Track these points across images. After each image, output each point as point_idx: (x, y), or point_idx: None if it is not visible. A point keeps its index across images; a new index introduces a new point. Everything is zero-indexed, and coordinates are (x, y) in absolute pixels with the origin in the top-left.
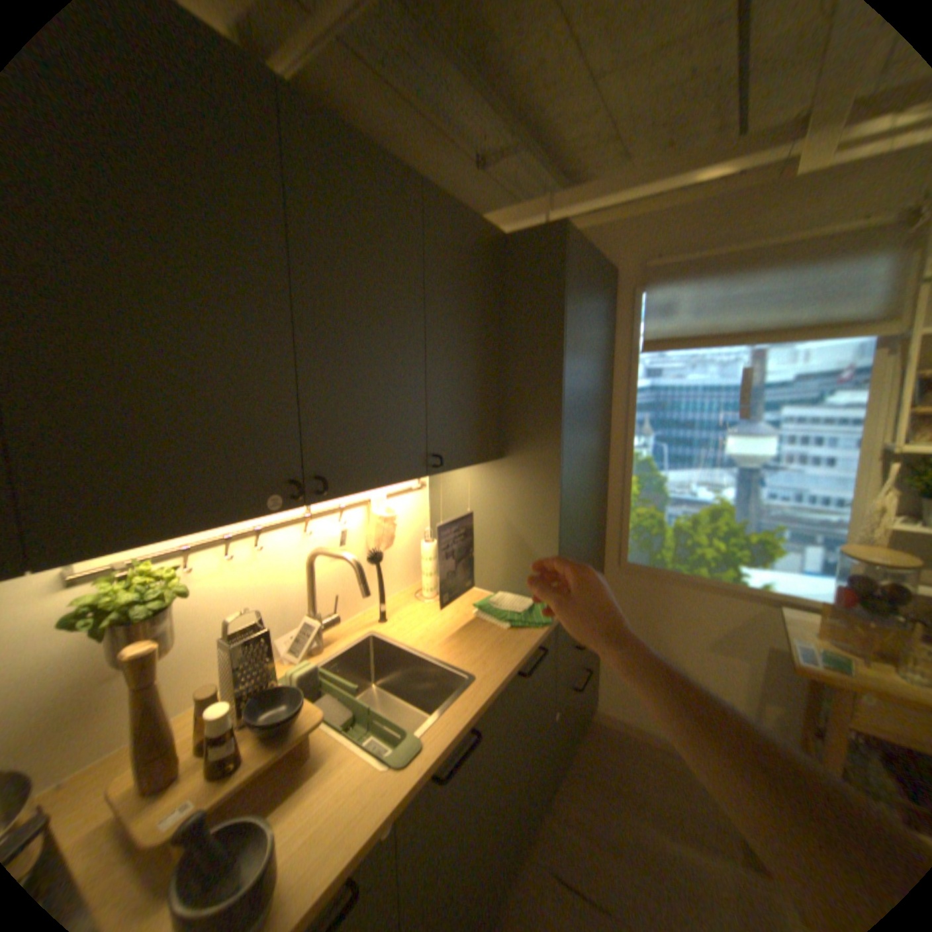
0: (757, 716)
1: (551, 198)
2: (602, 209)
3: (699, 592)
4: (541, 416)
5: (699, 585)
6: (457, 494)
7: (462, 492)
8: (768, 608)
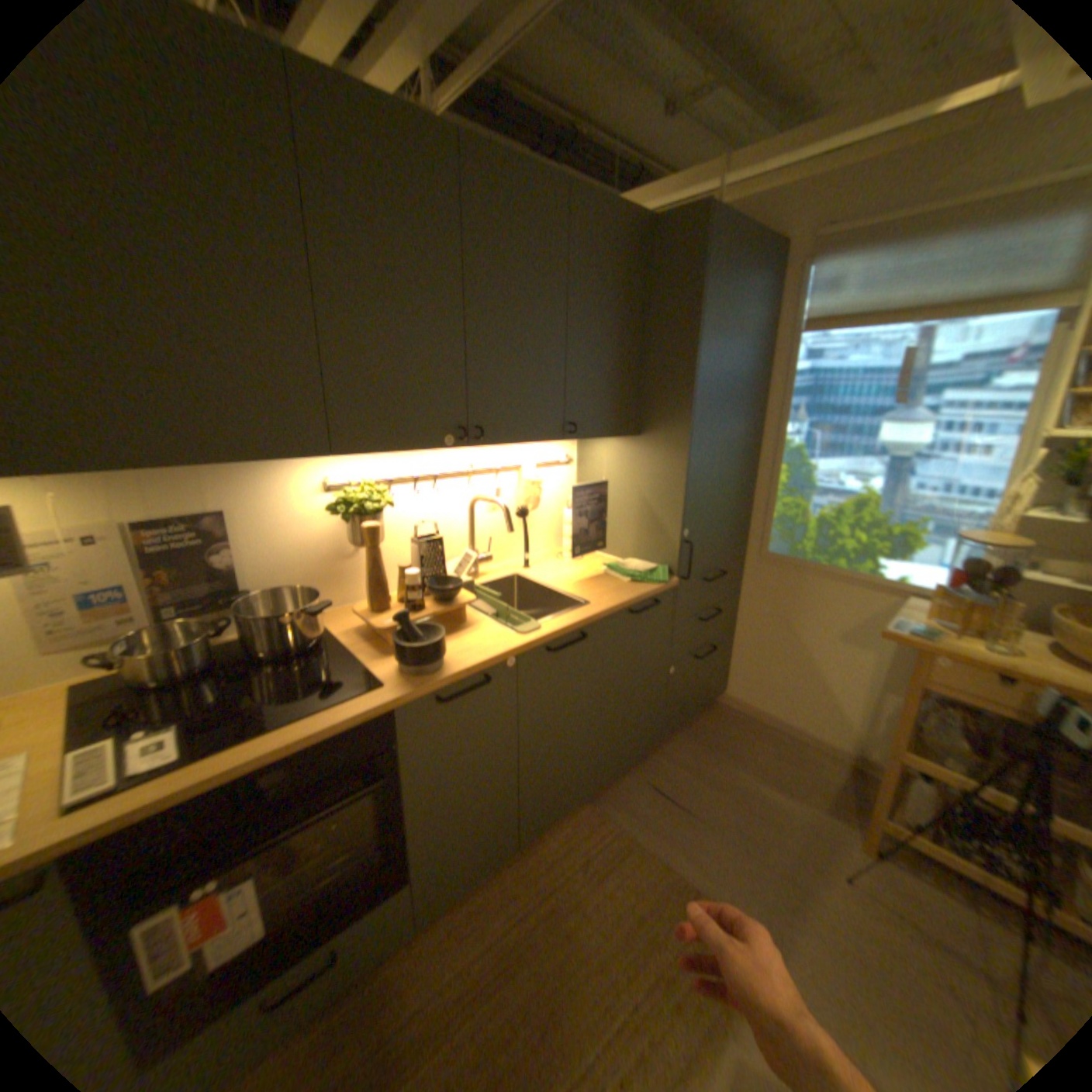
0: (877, 704)
1: (728, 157)
2: (784, 166)
3: (834, 583)
4: (675, 395)
5: (836, 576)
6: (599, 469)
7: (602, 467)
8: (901, 600)
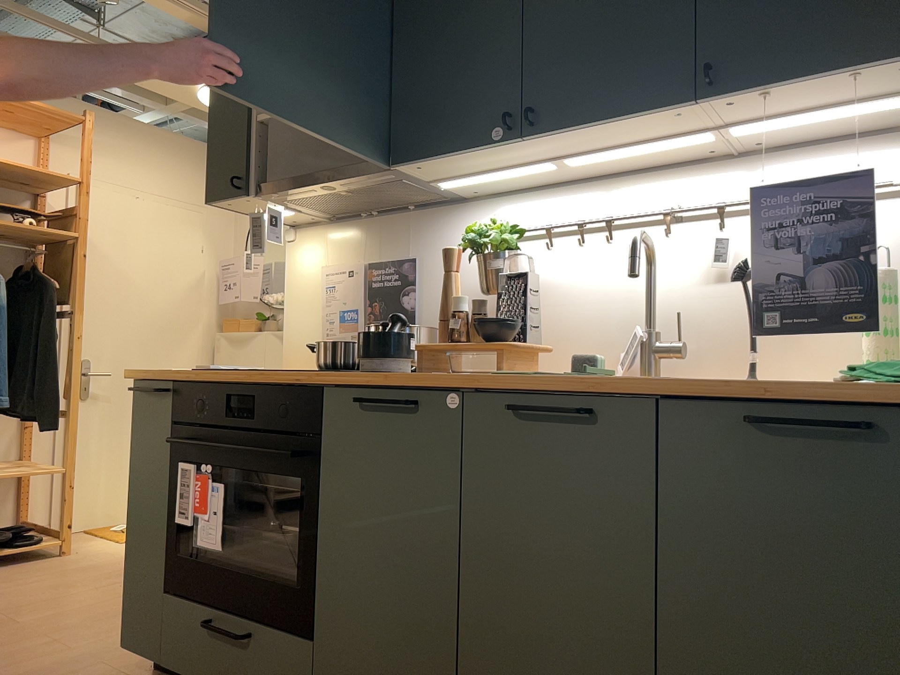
0: None
1: None
2: None
3: None
4: None
5: None
6: None
7: None
8: None
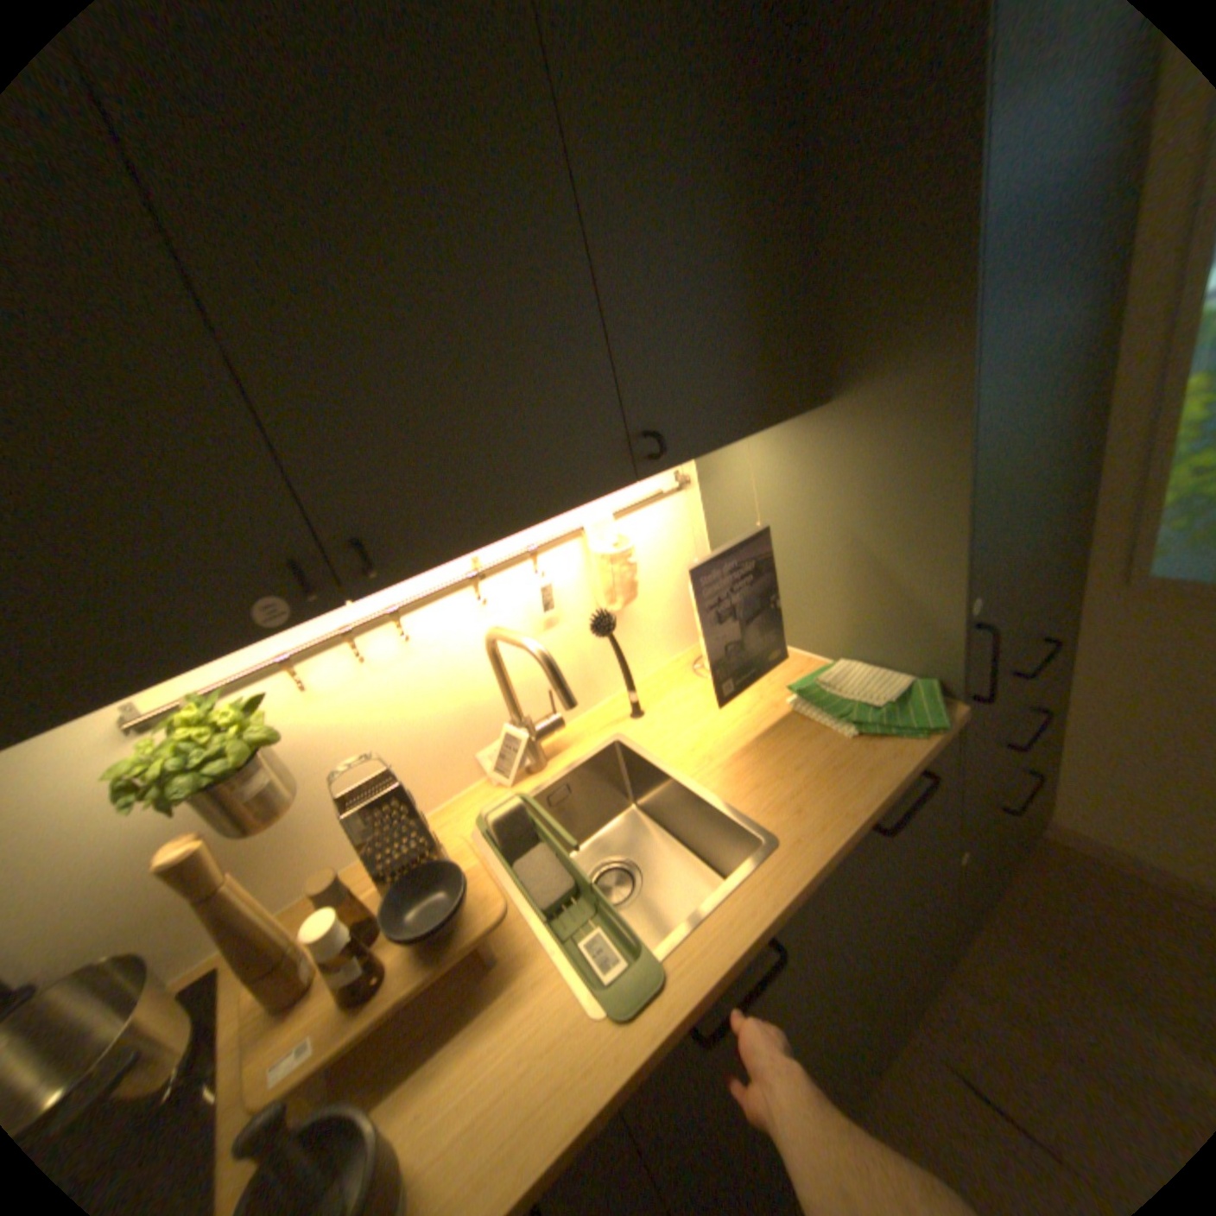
0: None
1: None
2: None
3: None
4: (918, 273)
5: None
6: (747, 489)
7: (754, 484)
8: None
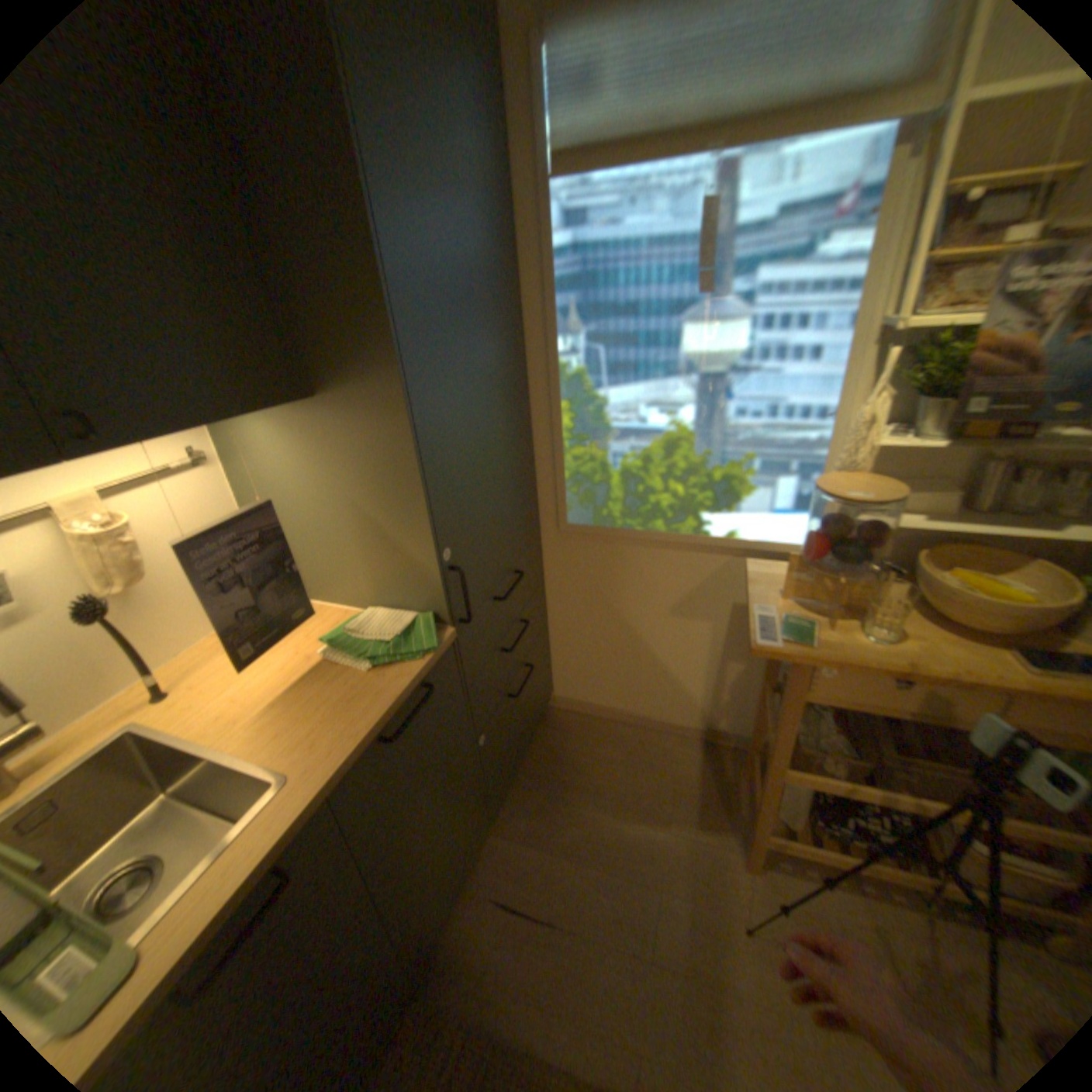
0: (718, 674)
1: None
2: None
3: (654, 550)
4: (353, 308)
5: (654, 542)
6: (265, 466)
7: (268, 463)
8: (731, 559)
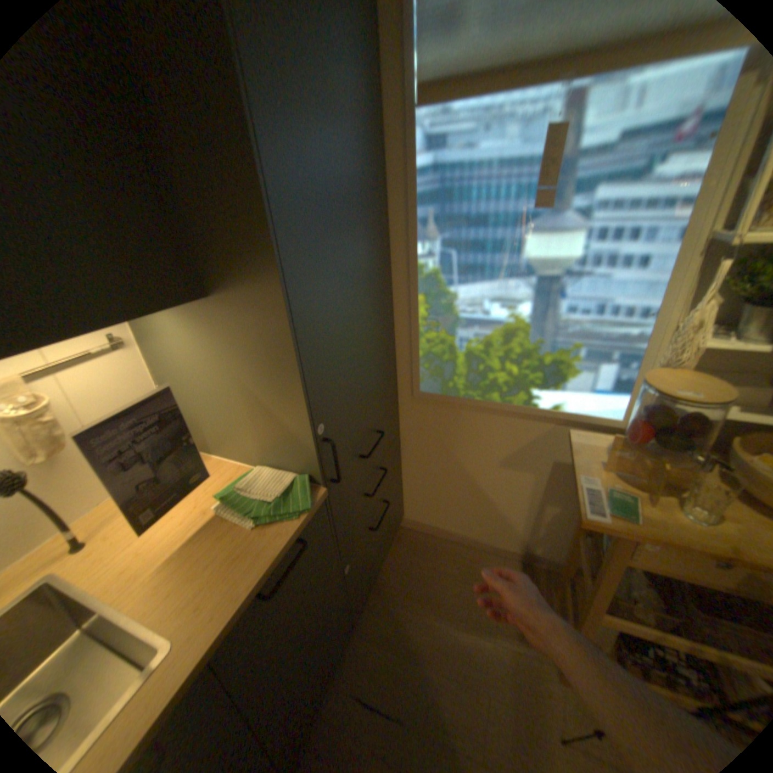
0: (537, 514)
1: None
2: None
3: (490, 416)
4: (240, 220)
5: (491, 409)
6: (172, 350)
7: (174, 348)
8: (555, 427)
